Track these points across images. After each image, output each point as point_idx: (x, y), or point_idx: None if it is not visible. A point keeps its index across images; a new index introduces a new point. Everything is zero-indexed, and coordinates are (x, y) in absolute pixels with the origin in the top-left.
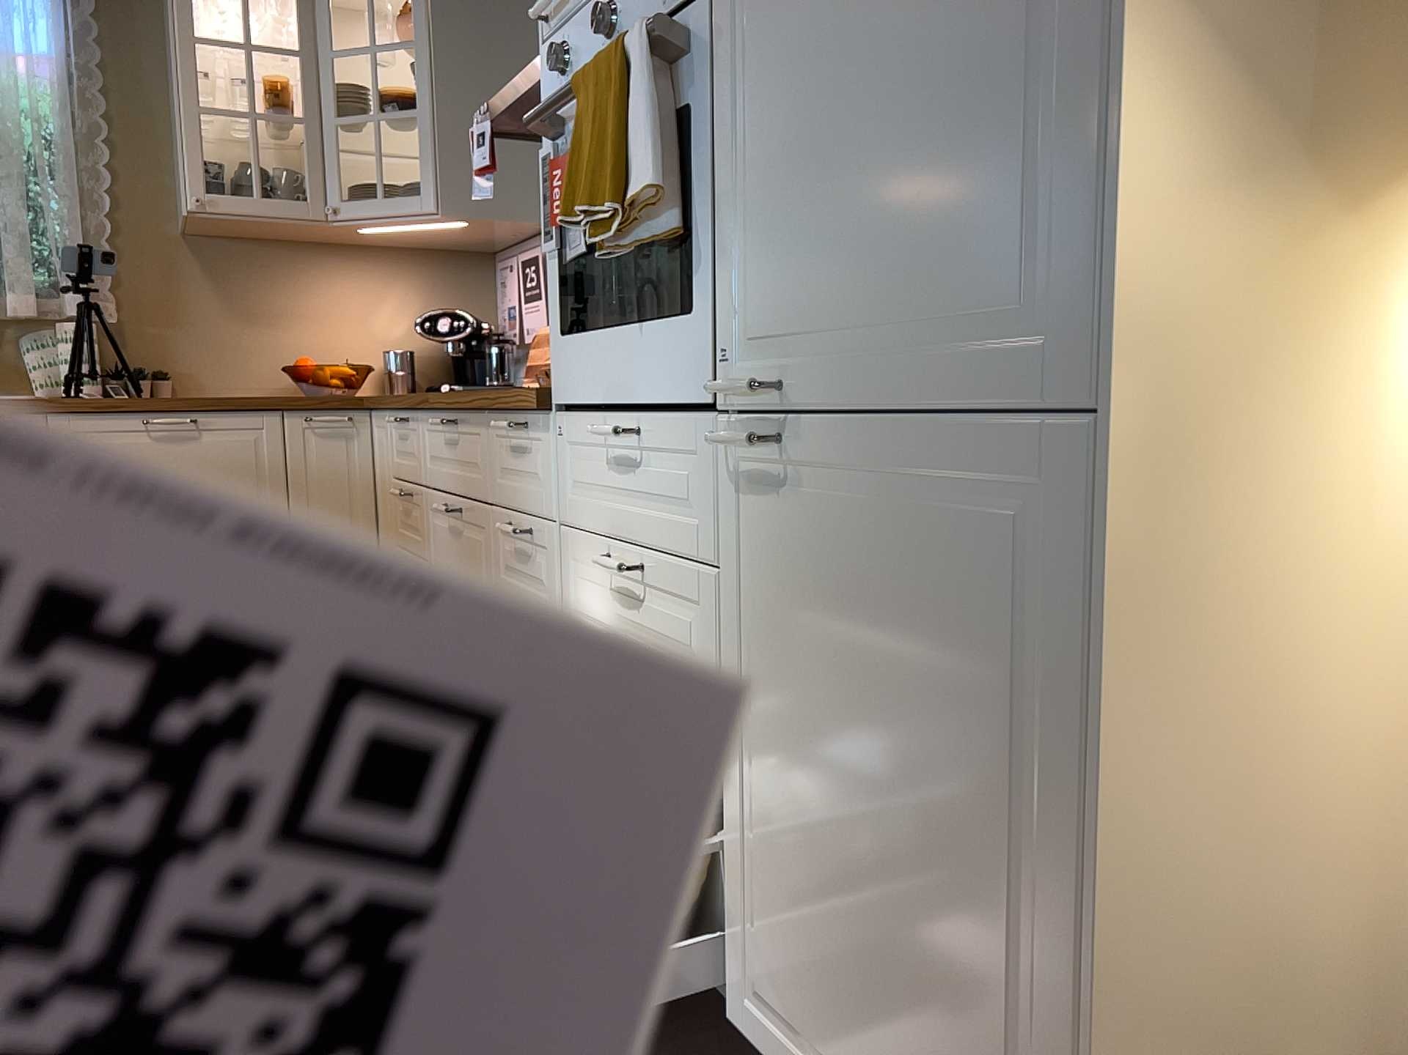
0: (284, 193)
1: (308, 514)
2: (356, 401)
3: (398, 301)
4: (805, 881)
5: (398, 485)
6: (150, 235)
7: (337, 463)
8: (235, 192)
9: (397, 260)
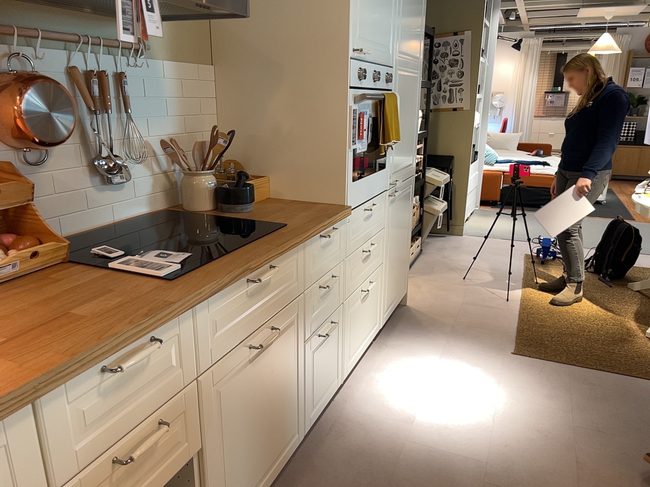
0: None
1: None
2: None
3: None
4: (392, 273)
5: (82, 480)
6: None
7: None
8: None
9: None
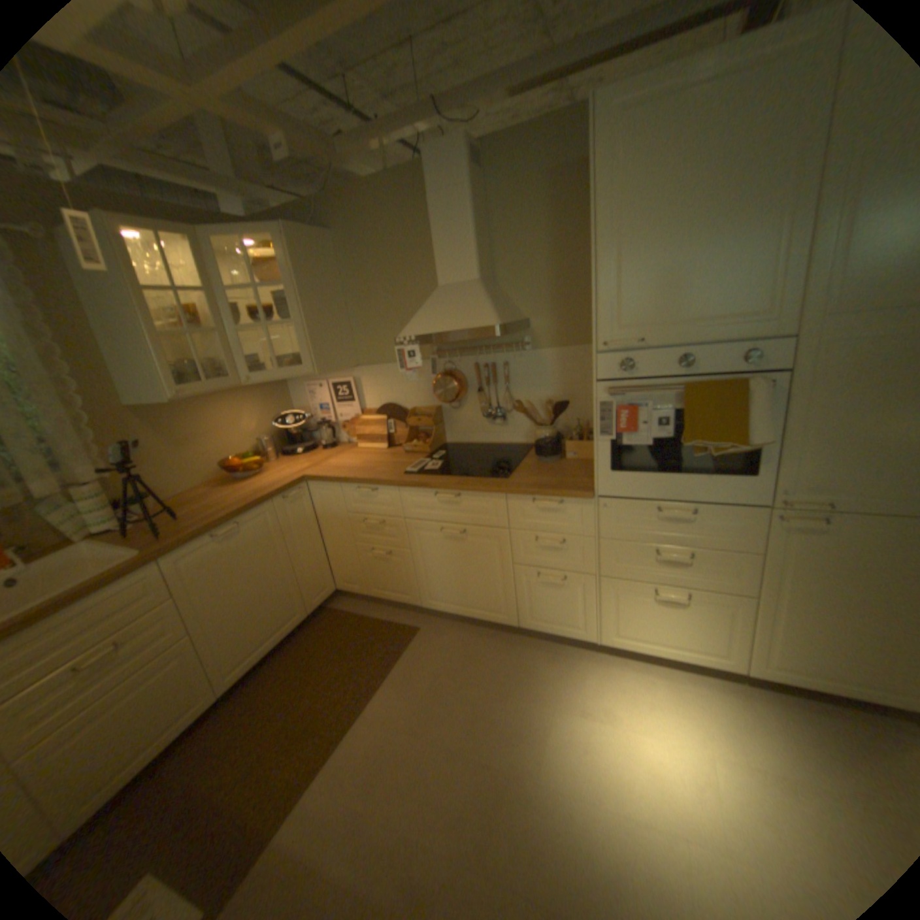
0: (209, 374)
1: (294, 544)
2: (302, 480)
3: (249, 411)
4: (811, 633)
5: (357, 517)
6: (102, 412)
7: (300, 514)
8: (180, 379)
9: (243, 390)
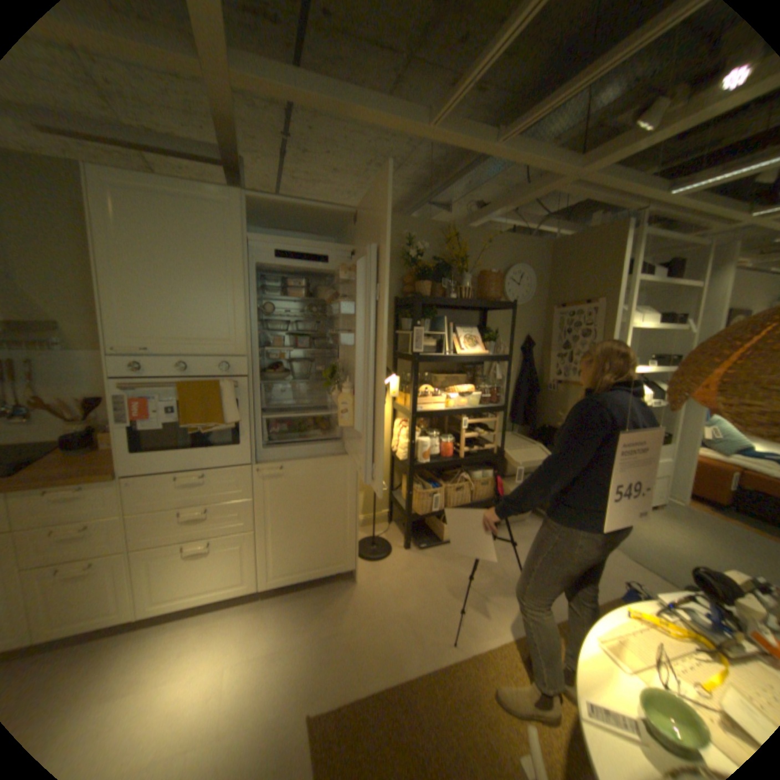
0: None
1: None
2: None
3: None
4: (286, 544)
5: None
6: None
7: None
8: None
9: None
